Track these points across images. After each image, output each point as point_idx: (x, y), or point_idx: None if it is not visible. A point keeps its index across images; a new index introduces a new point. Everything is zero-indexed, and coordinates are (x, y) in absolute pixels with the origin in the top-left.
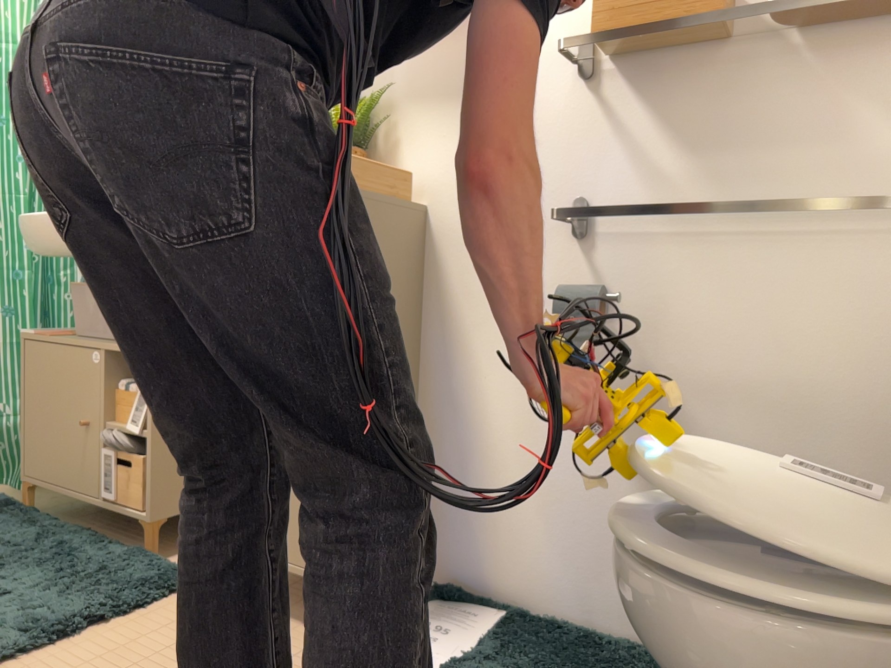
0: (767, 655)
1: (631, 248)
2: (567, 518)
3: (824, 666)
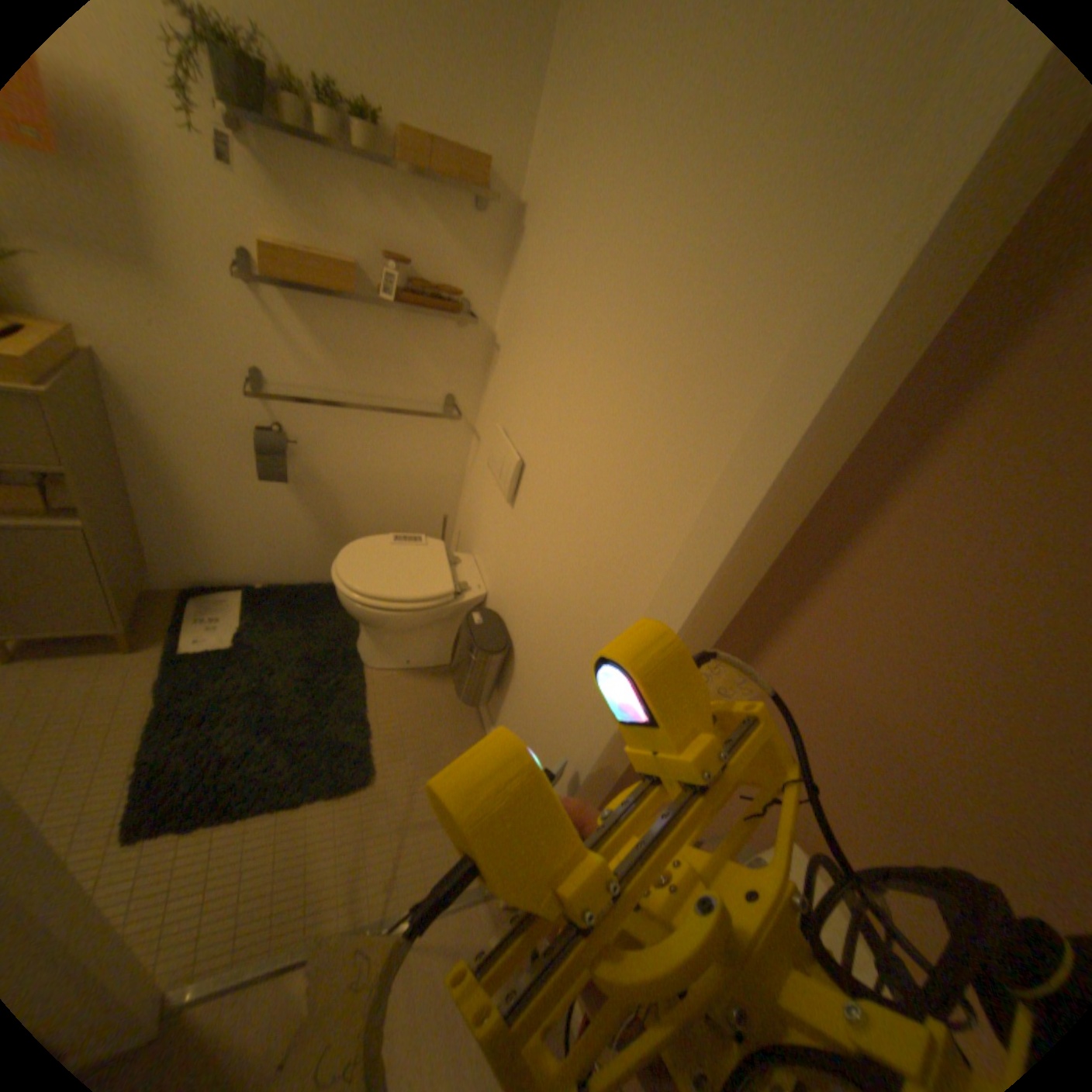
0: (410, 624)
1: (299, 405)
2: (271, 542)
3: (426, 621)
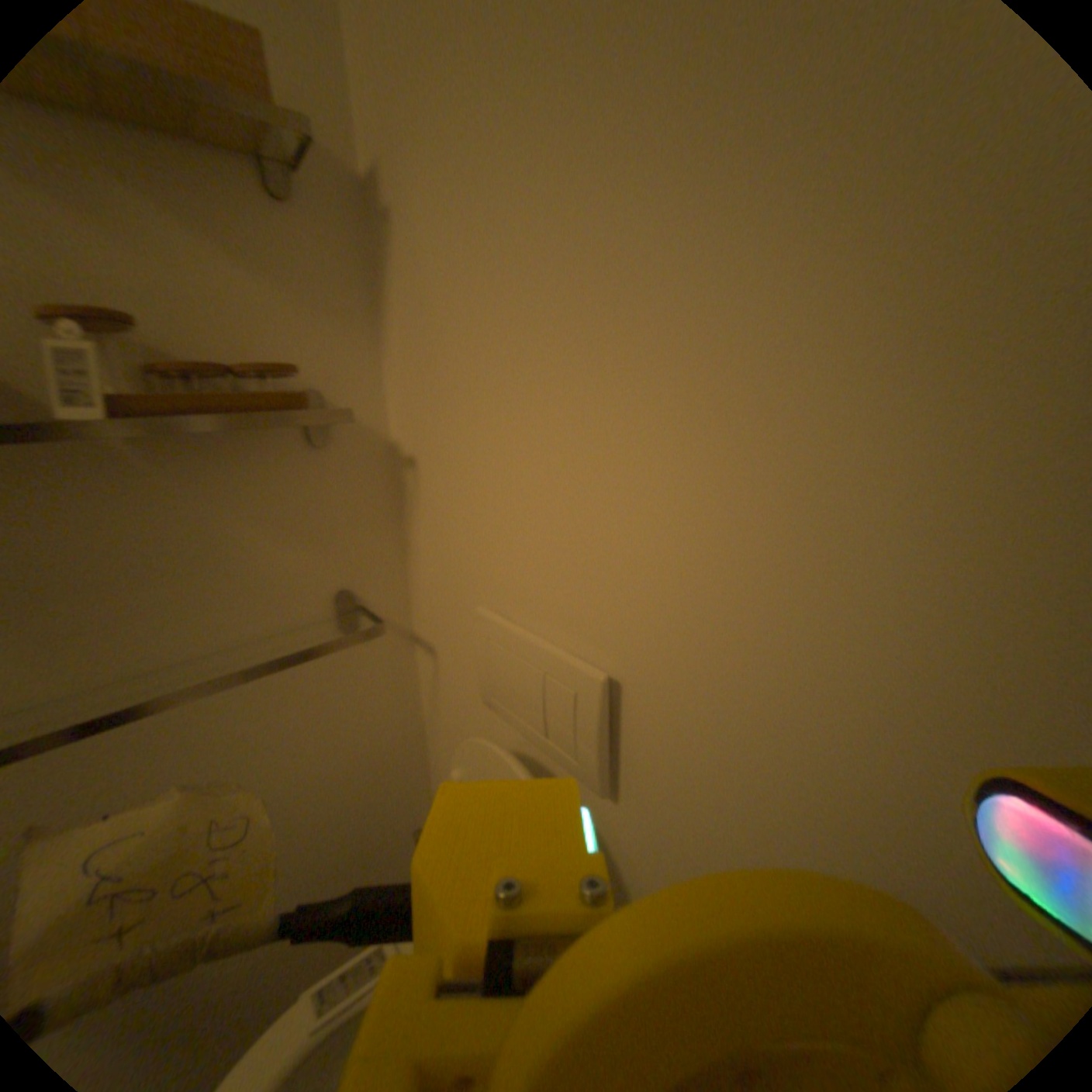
0: None
1: None
2: None
3: None
